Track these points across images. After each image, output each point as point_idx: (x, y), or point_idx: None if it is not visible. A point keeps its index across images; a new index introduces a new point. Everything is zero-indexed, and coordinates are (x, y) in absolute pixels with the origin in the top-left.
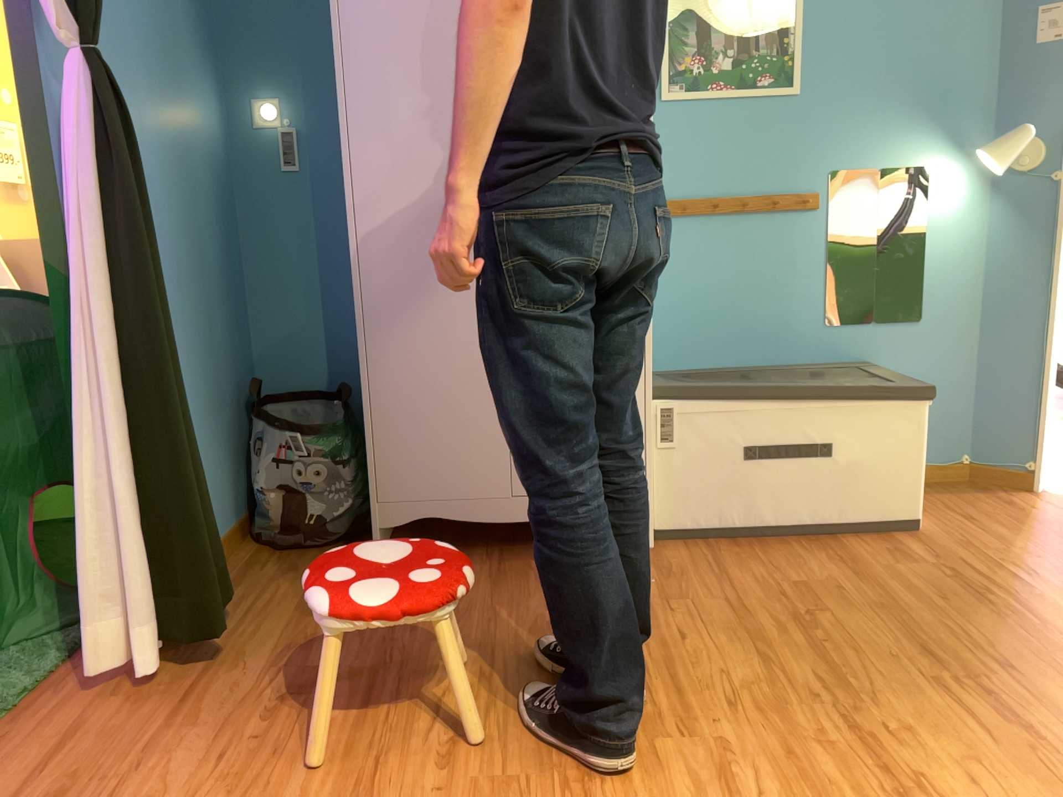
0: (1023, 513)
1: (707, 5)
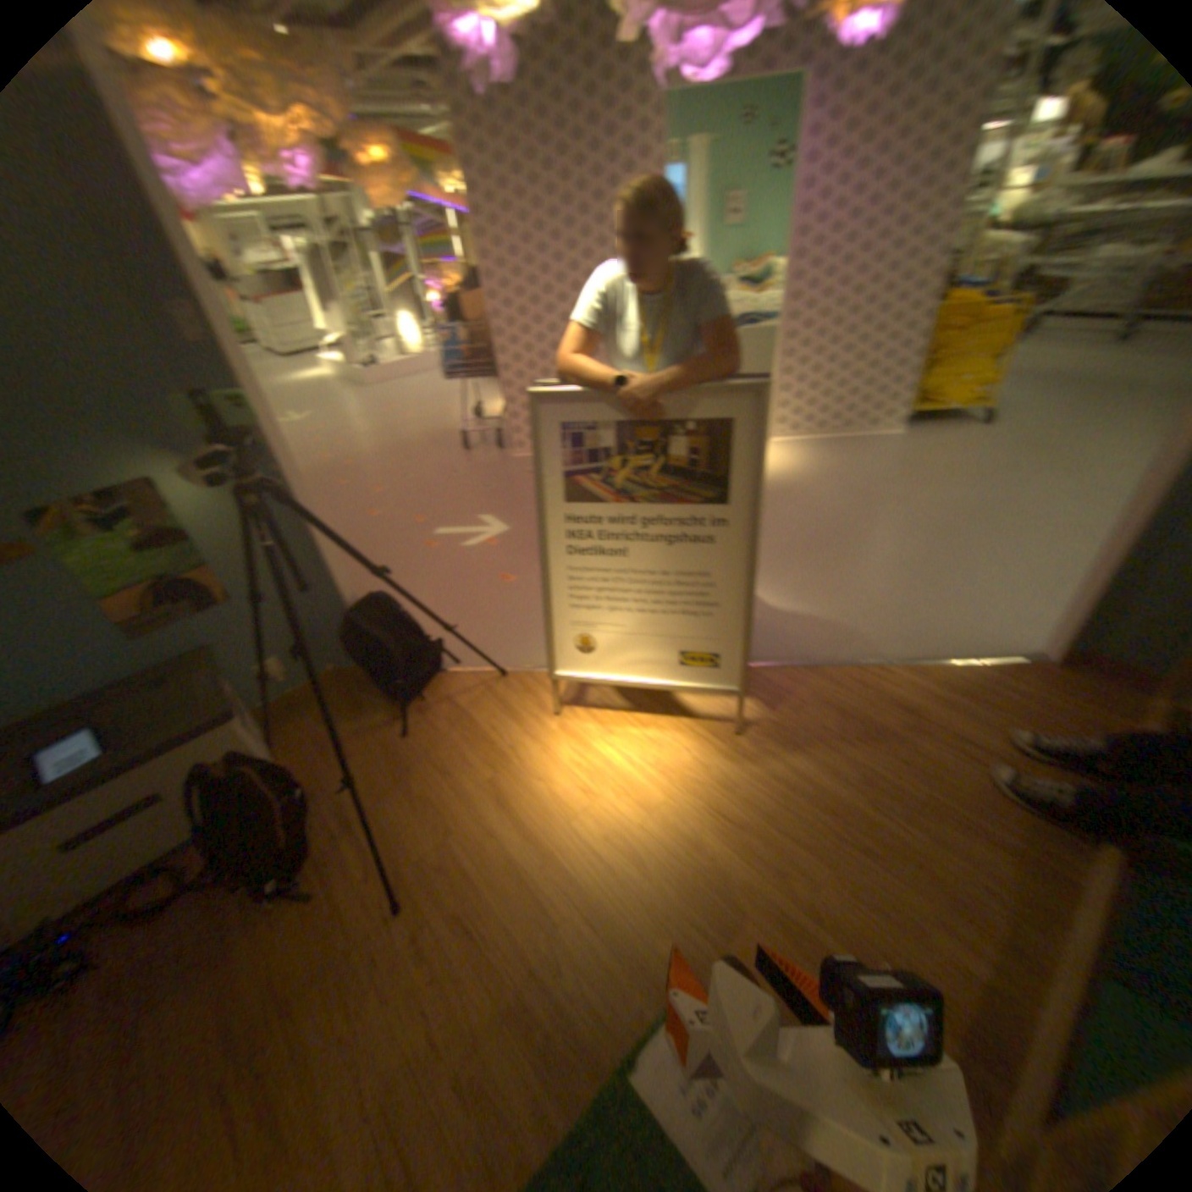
0: (362, 716)
1: None
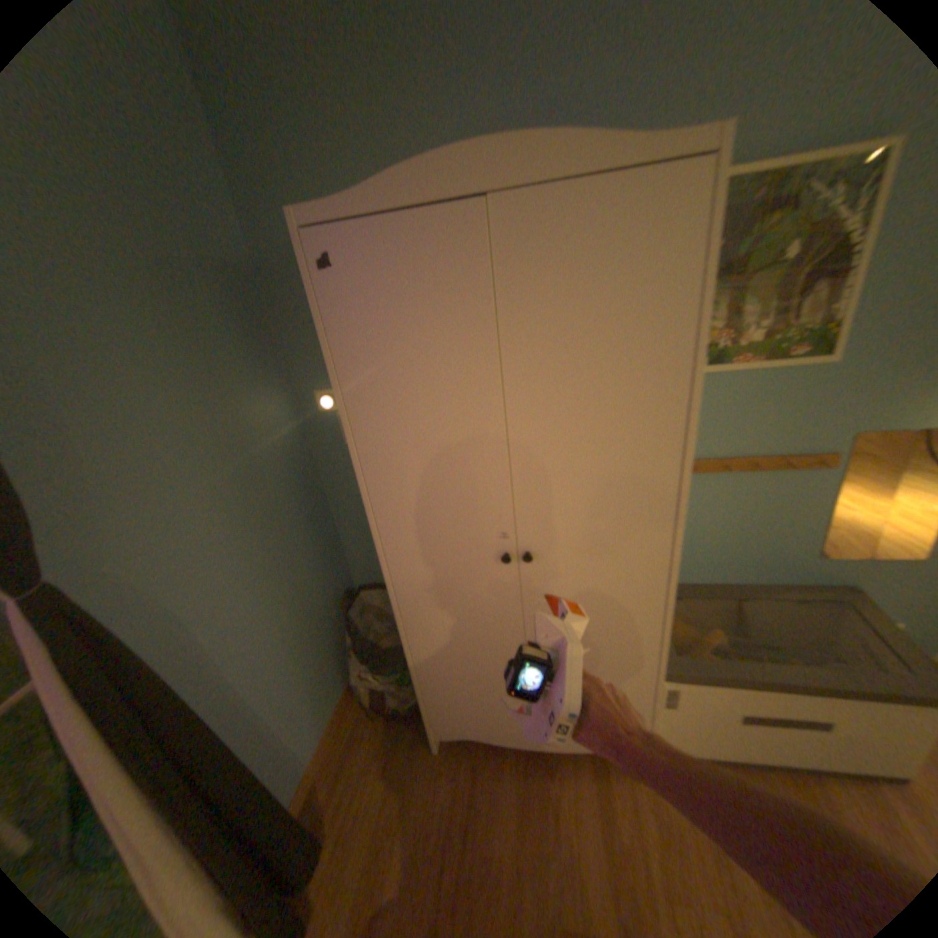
0: None
1: (746, 272)
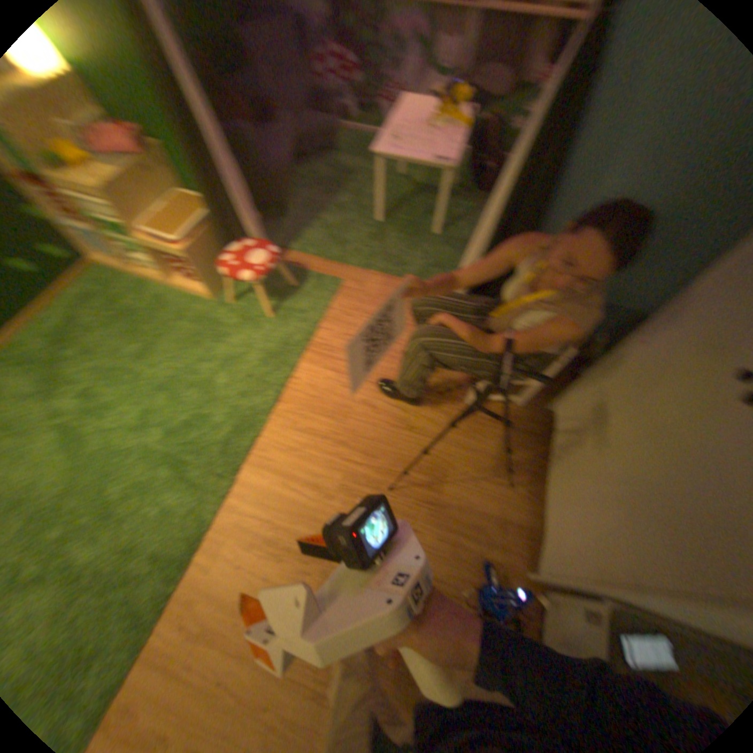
0: None
1: None
